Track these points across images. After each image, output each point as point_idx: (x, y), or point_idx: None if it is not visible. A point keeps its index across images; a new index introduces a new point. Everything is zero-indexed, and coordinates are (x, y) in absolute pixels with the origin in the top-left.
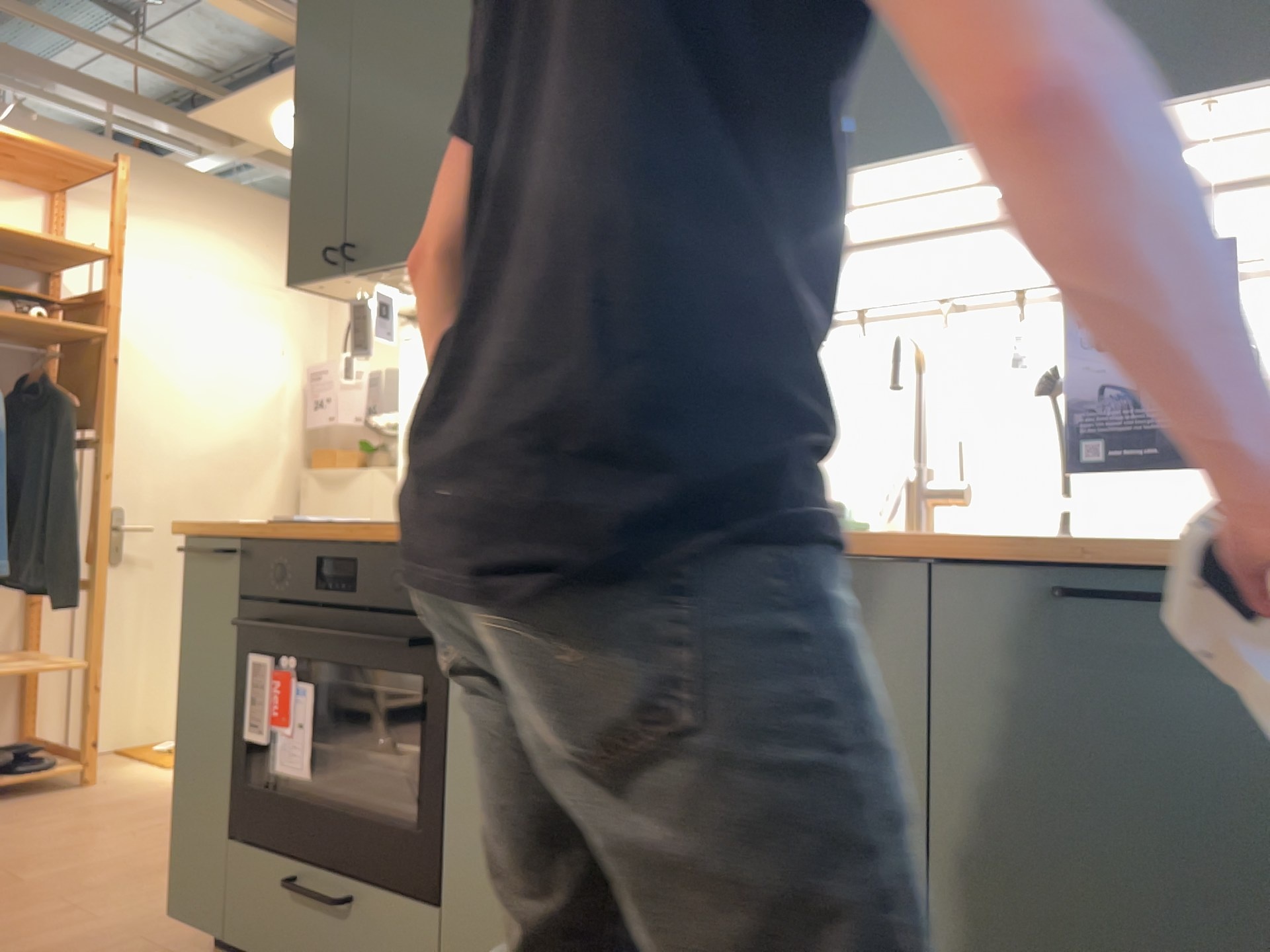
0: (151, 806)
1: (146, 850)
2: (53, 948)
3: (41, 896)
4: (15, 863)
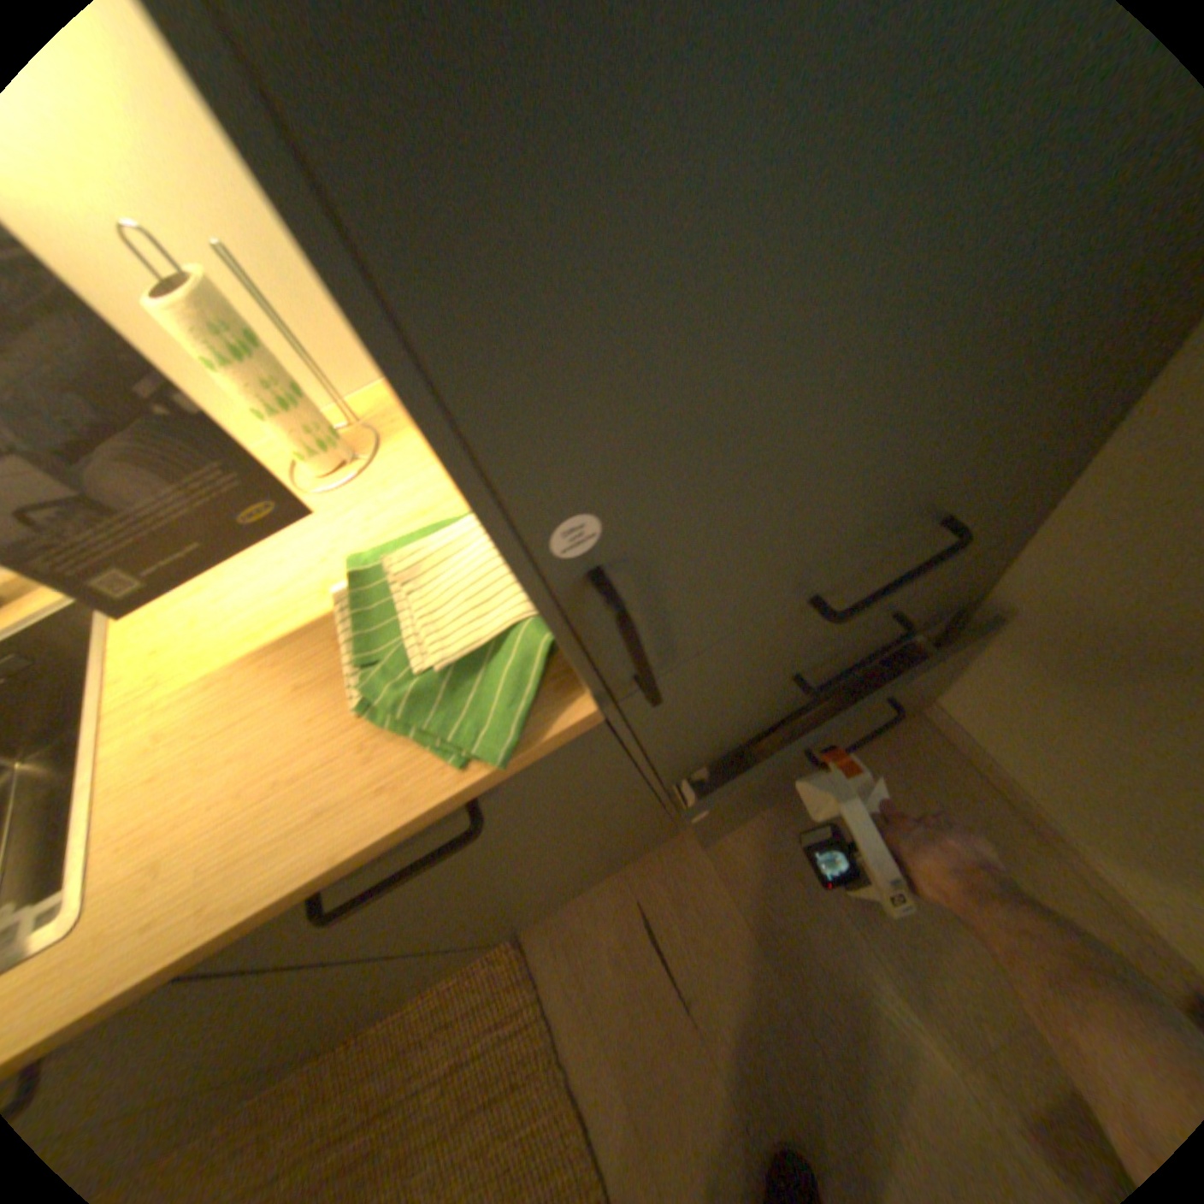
0: None
1: None
2: None
3: None
4: None
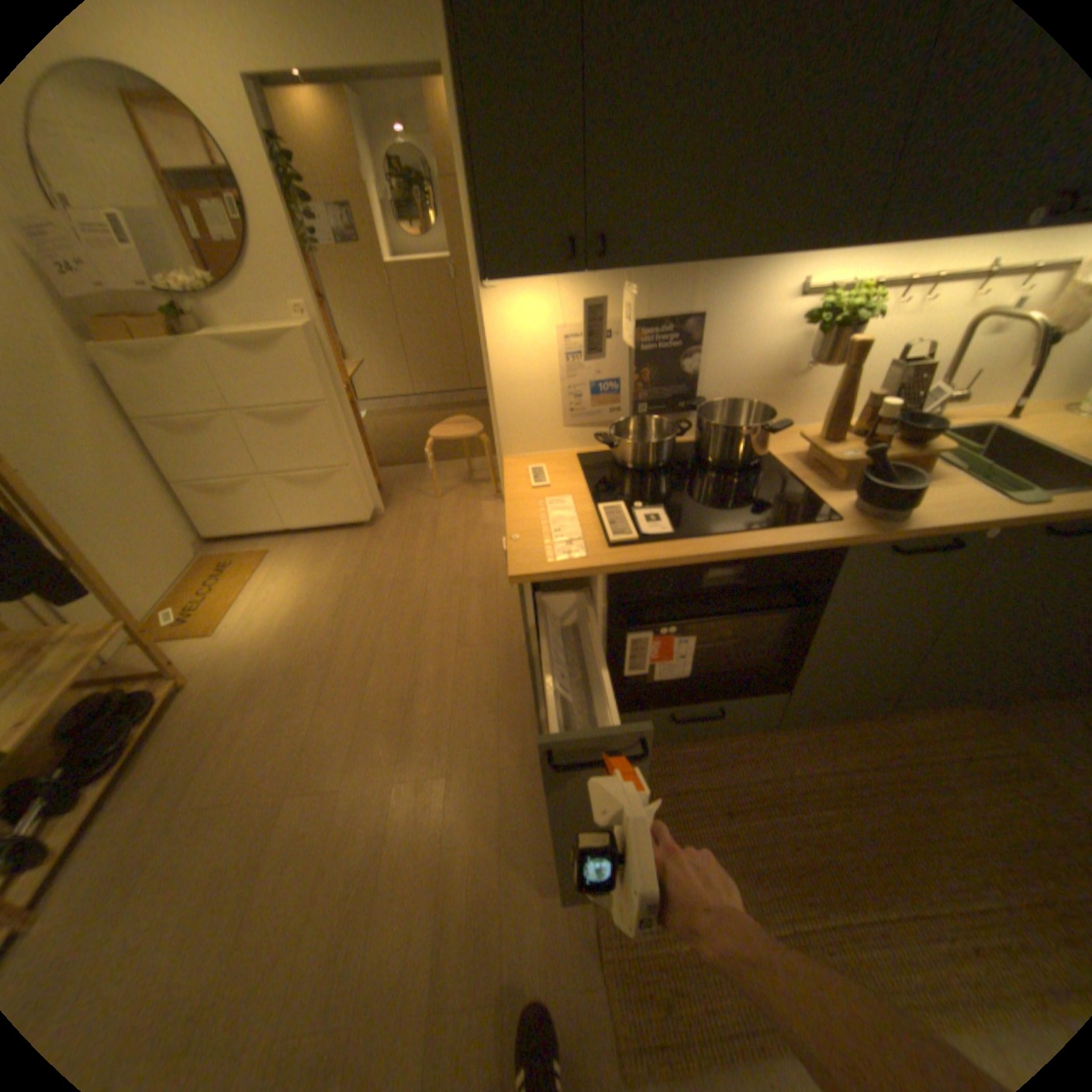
0: (277, 674)
1: (358, 709)
2: (467, 811)
3: (374, 787)
4: (295, 780)
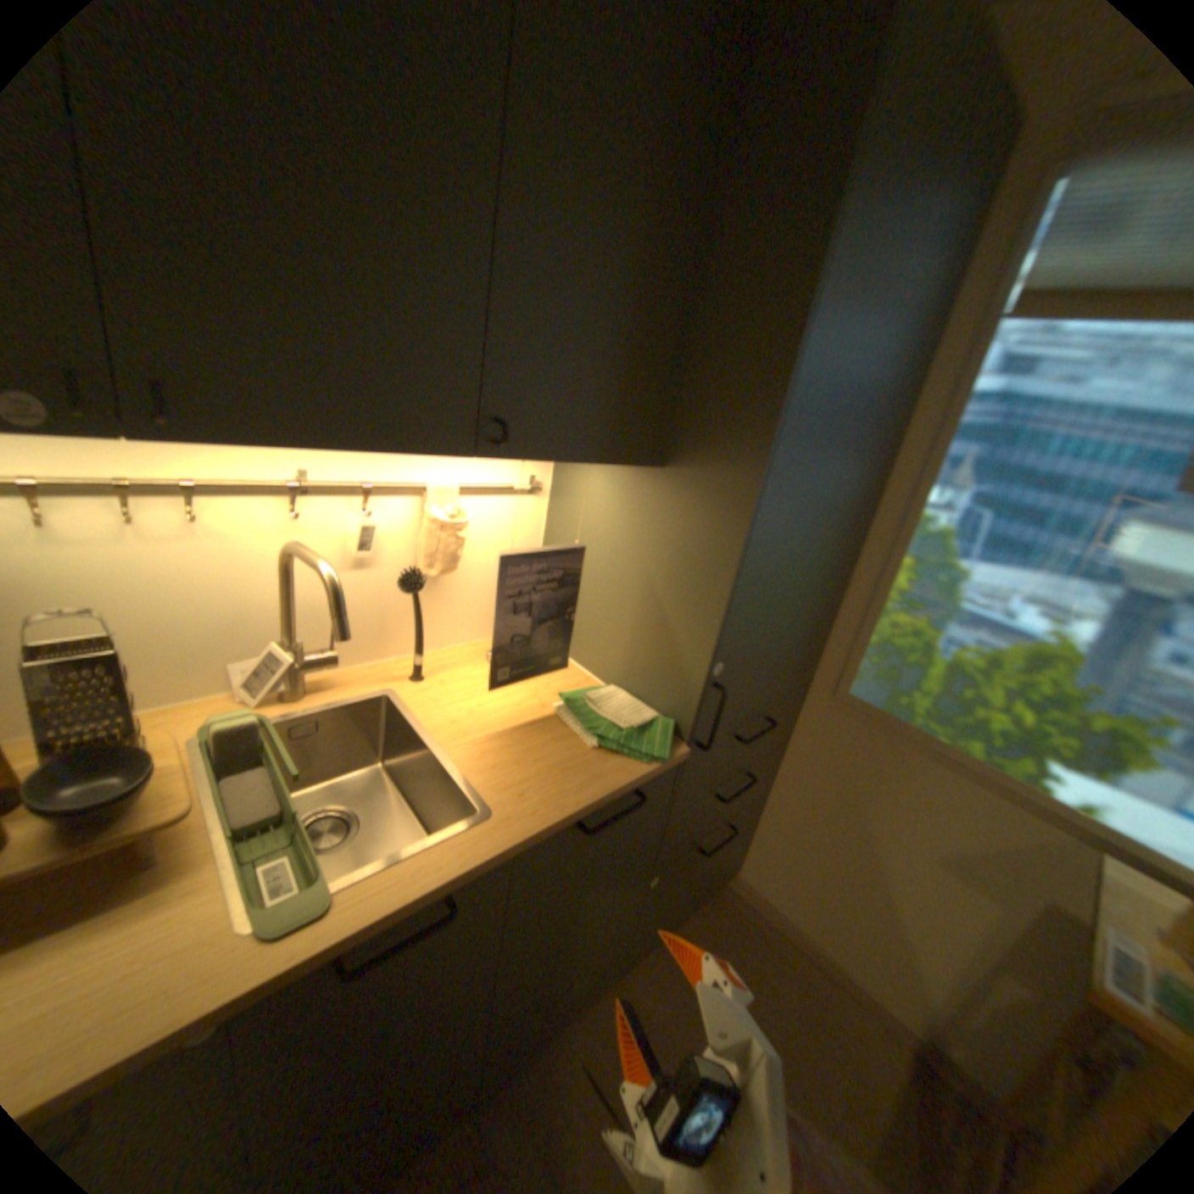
0: None
1: None
2: None
3: None
4: None
